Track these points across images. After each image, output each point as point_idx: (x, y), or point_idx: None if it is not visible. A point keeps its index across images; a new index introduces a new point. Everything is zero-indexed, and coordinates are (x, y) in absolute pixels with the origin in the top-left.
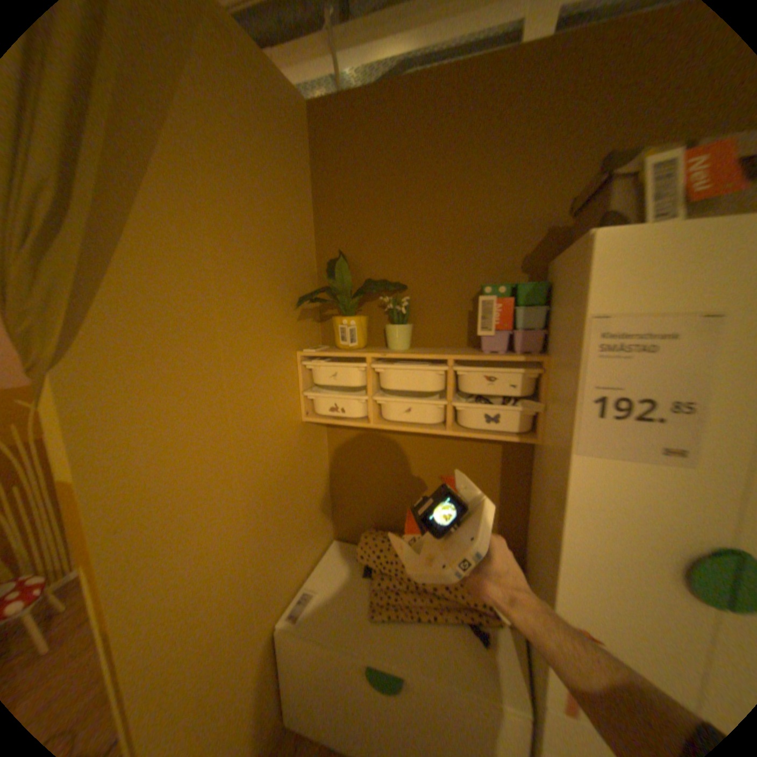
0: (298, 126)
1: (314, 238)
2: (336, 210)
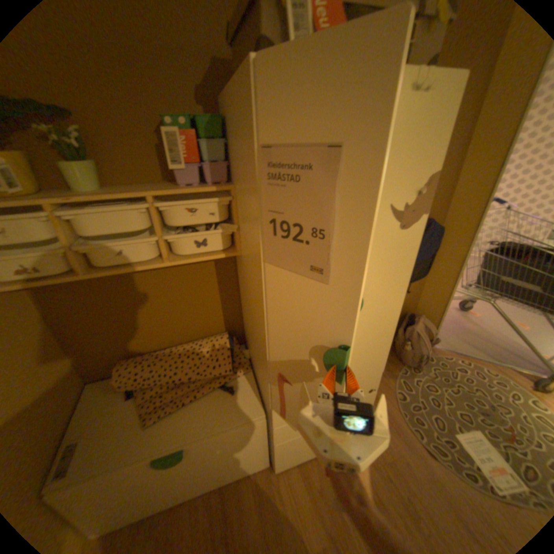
0: None
1: None
2: None
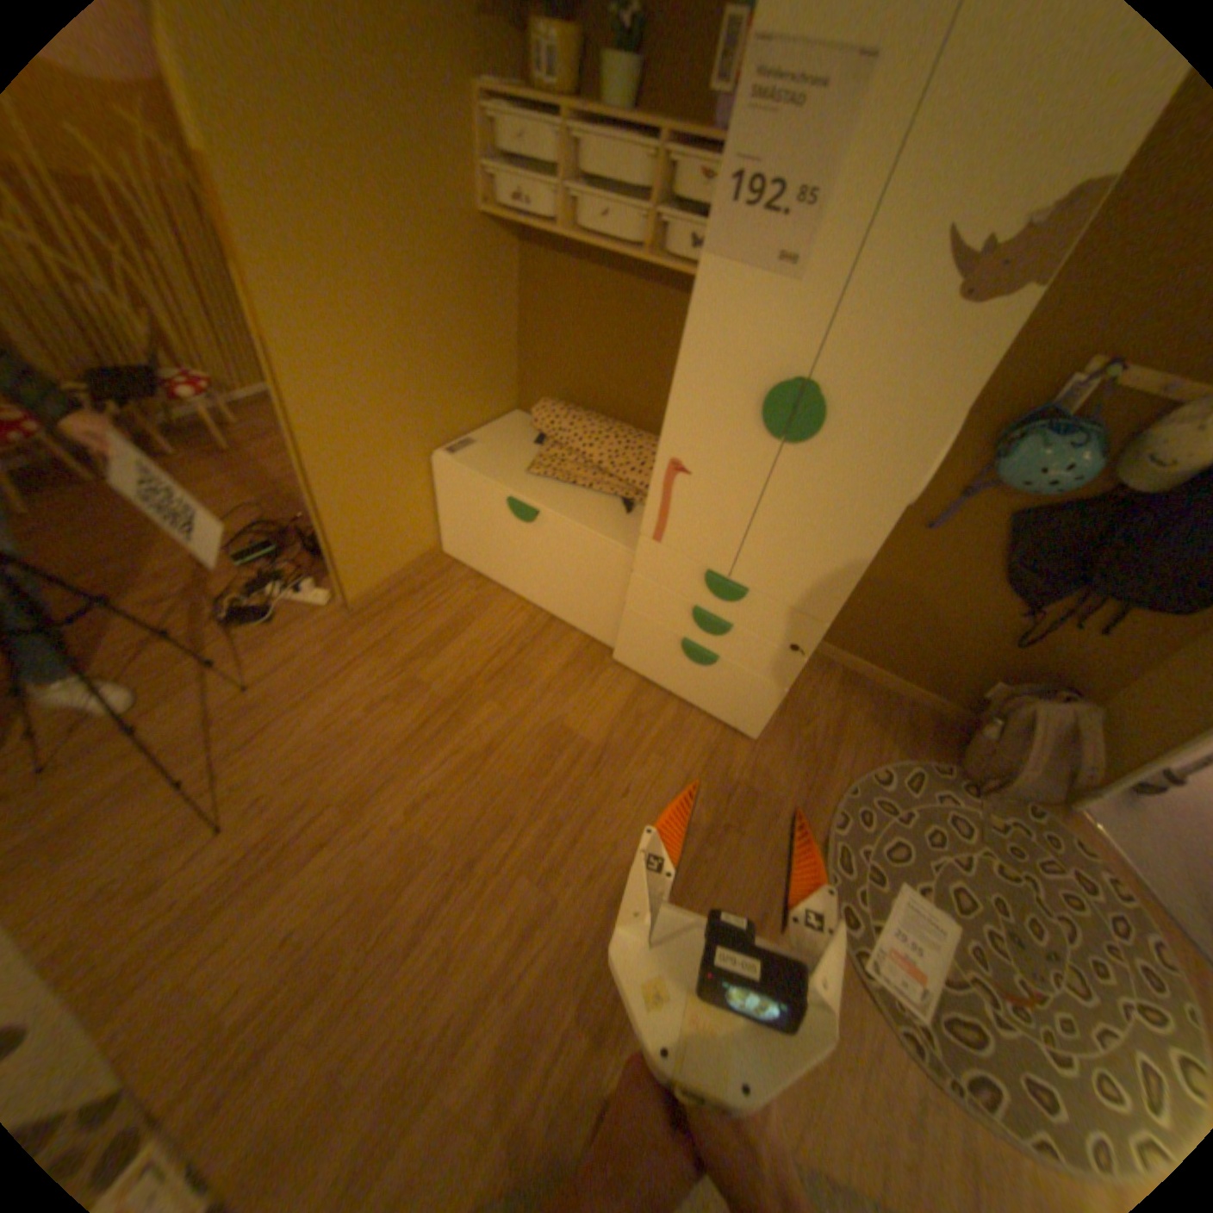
0: None
1: None
2: None
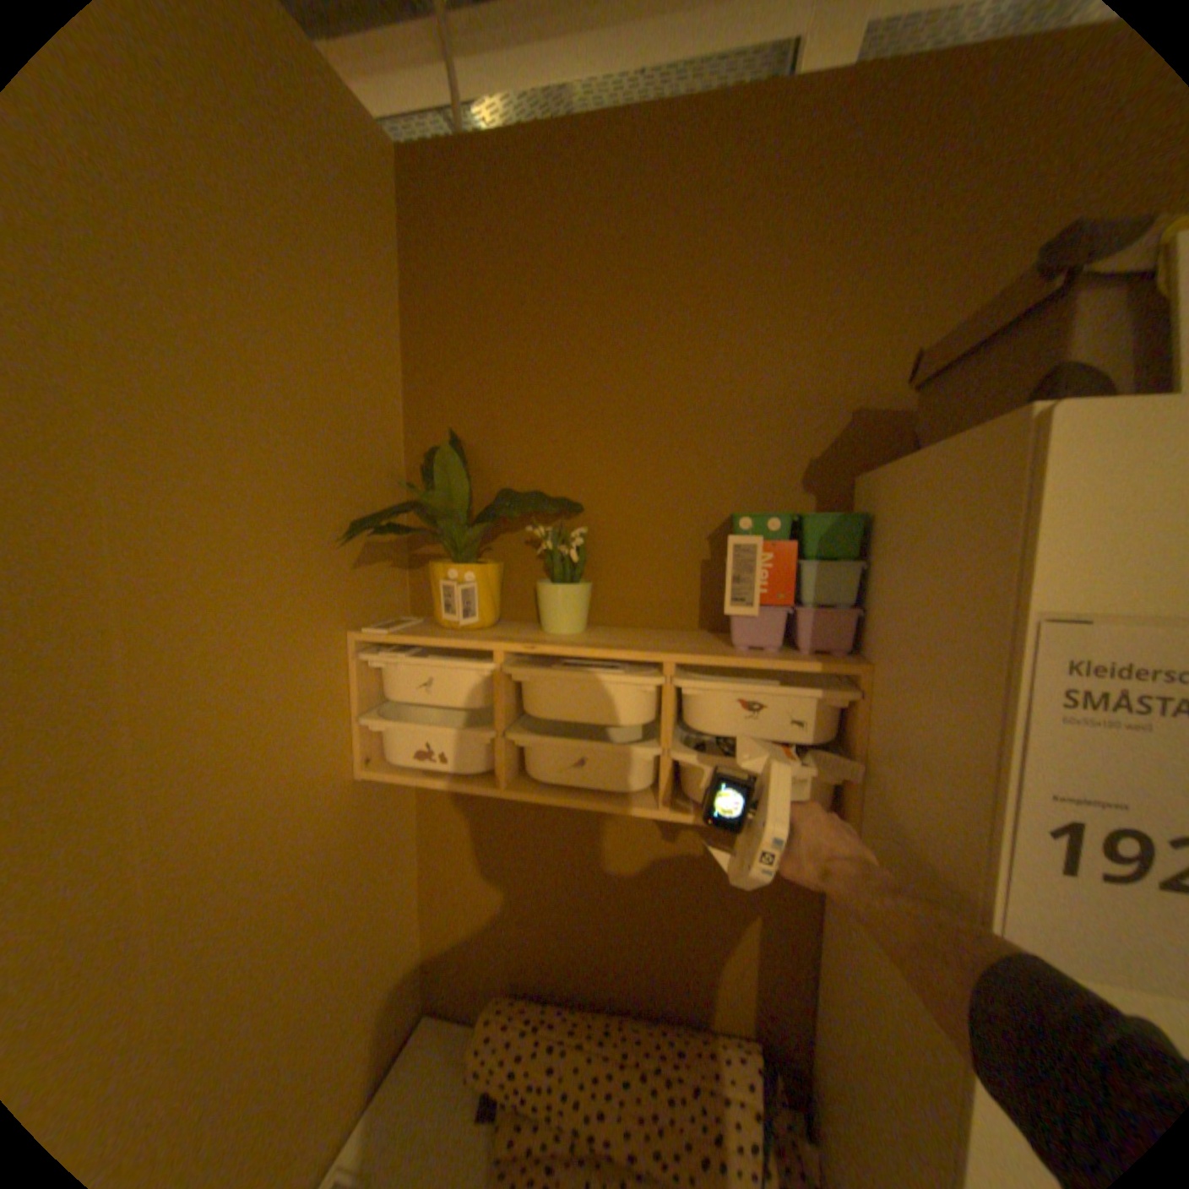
0: (376, 188)
1: (403, 404)
2: (448, 354)
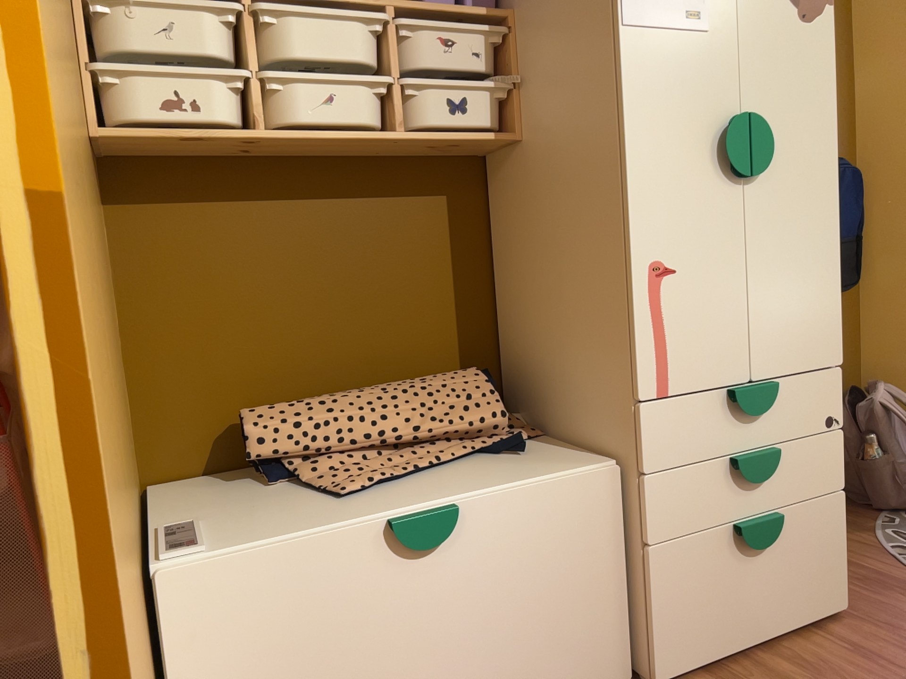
0: None
1: None
2: None
